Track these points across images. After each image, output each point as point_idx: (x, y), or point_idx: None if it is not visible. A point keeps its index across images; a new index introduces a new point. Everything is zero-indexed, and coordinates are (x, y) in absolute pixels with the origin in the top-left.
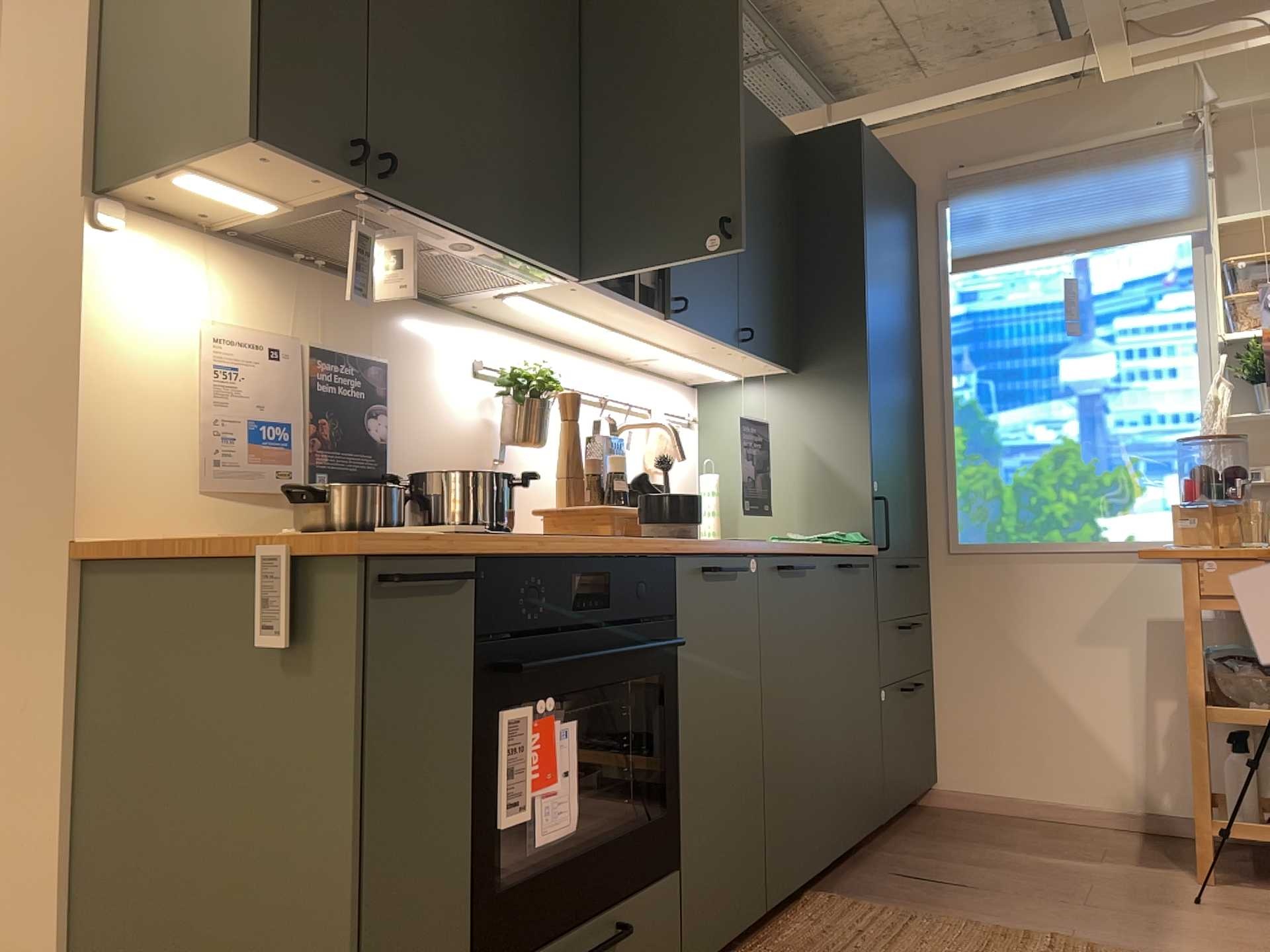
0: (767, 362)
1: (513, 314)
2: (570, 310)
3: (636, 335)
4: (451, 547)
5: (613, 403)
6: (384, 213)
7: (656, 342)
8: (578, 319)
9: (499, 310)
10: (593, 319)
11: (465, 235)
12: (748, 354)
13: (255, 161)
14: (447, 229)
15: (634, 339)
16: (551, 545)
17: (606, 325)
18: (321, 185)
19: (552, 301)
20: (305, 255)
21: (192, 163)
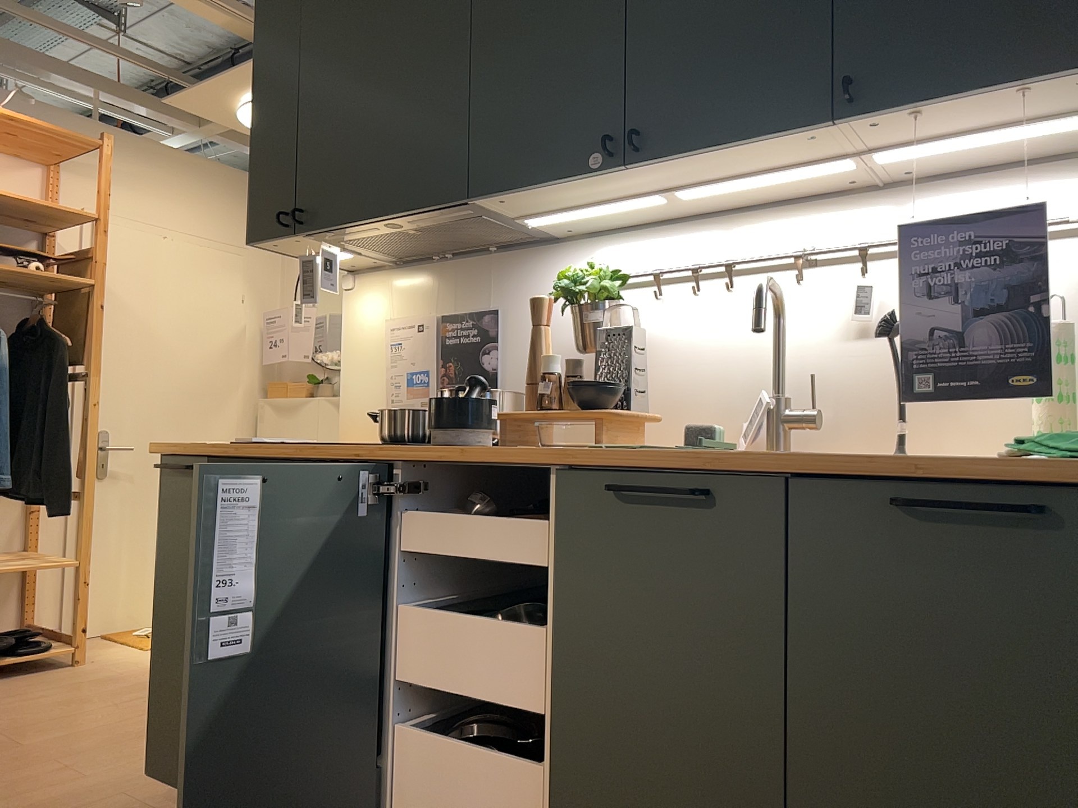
0: (1000, 94)
1: (612, 219)
2: (583, 205)
3: (709, 182)
4: (190, 450)
5: (833, 256)
6: (335, 236)
7: (759, 173)
8: (614, 205)
9: (596, 222)
10: (623, 198)
11: (371, 223)
12: (904, 113)
13: (279, 247)
14: (359, 226)
15: (720, 185)
16: (269, 450)
17: (648, 194)
18: (305, 241)
19: (556, 208)
20: (434, 255)
21: (291, 256)
